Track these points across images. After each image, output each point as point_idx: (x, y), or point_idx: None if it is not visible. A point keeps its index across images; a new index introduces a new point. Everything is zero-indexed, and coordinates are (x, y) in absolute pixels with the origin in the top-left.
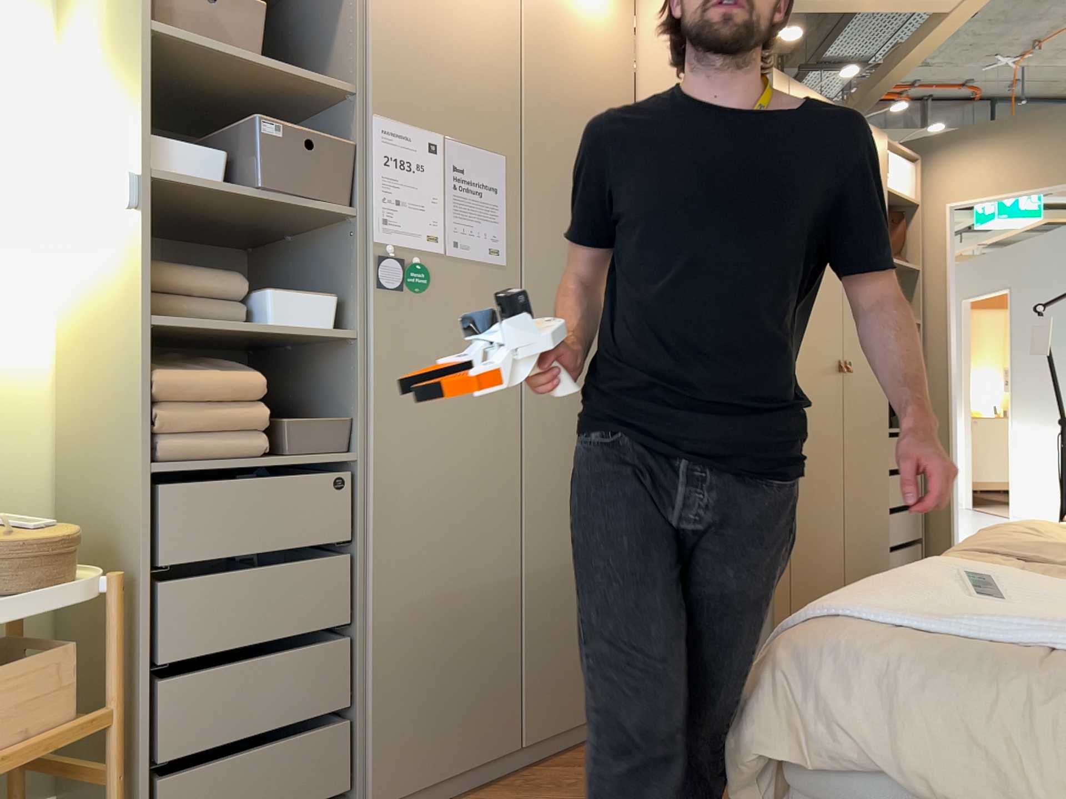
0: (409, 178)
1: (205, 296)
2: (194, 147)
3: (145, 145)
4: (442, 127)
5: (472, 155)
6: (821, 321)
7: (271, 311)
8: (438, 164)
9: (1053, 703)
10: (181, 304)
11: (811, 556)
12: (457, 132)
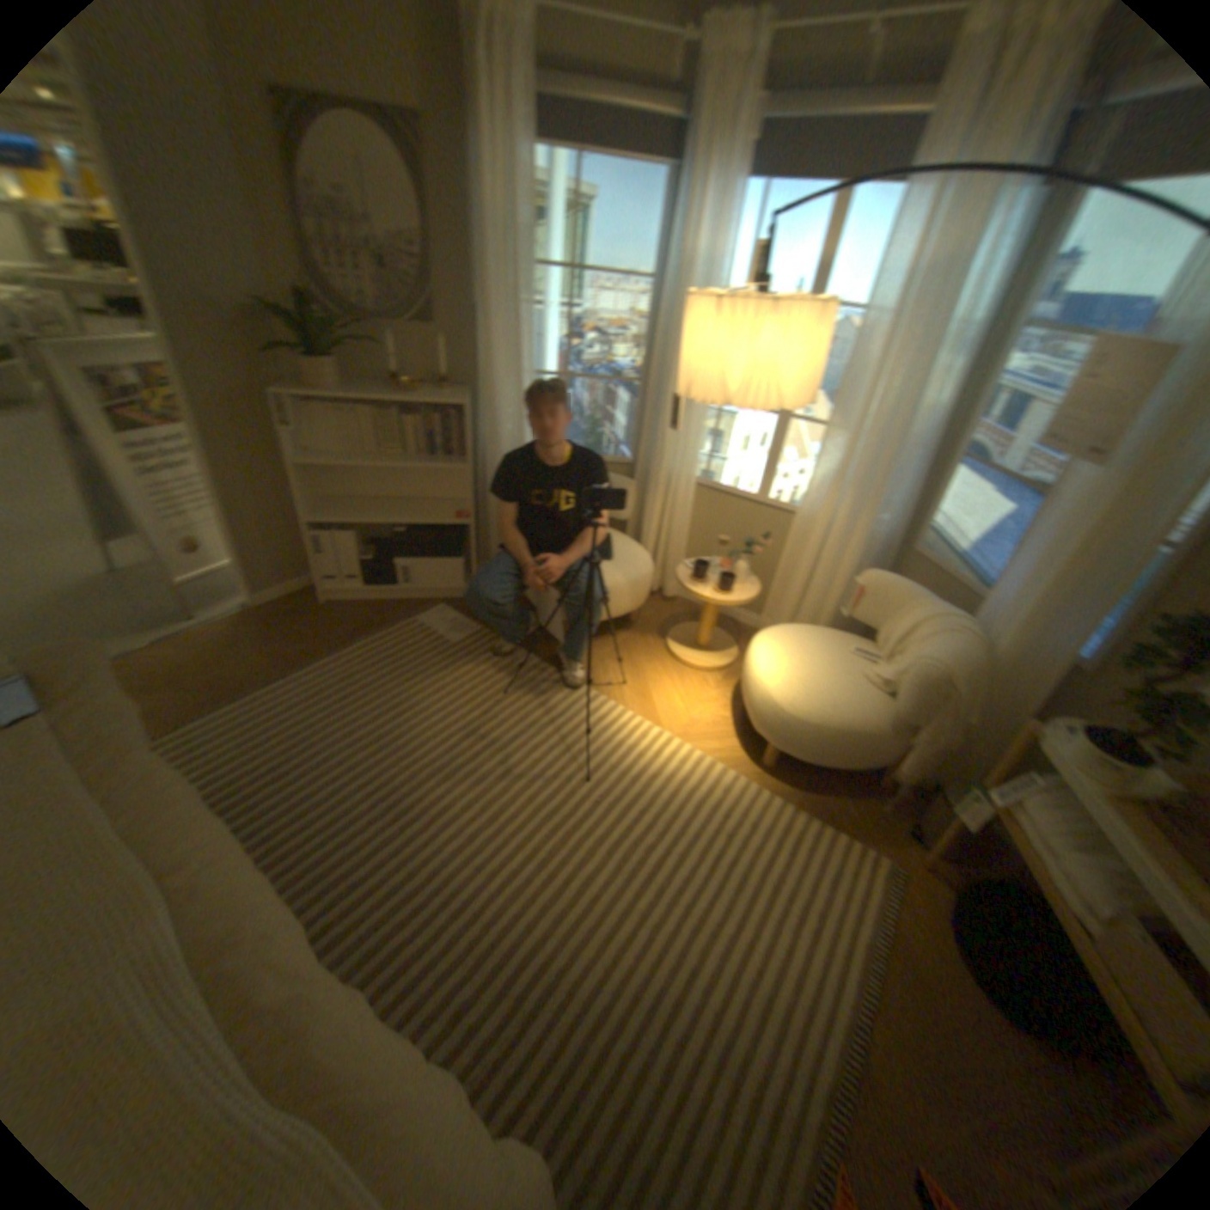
0: None
1: None
2: None
3: None
4: None
5: None
6: None
7: None
8: None
9: (307, 989)
10: None
11: None
12: None
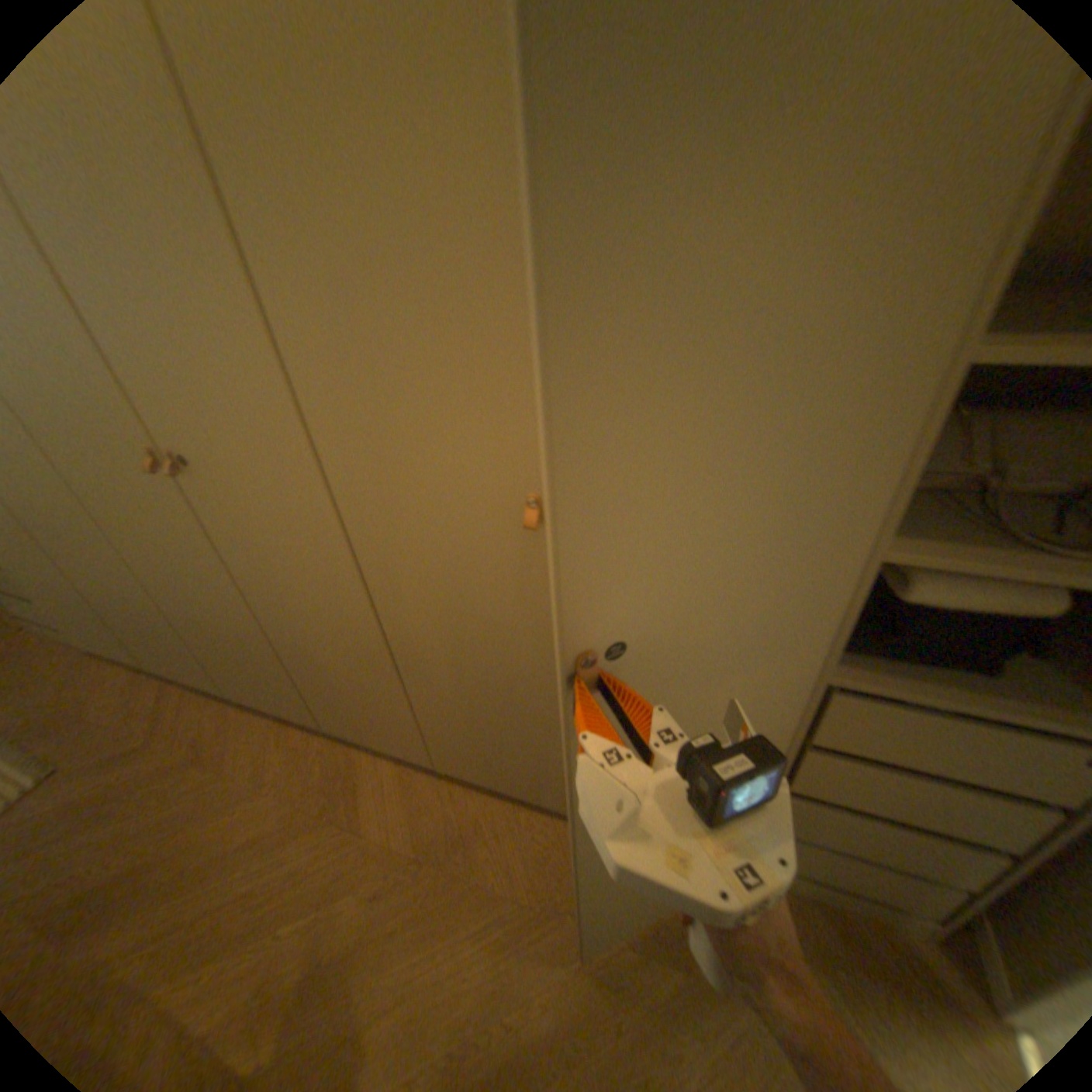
0: None
1: None
2: None
3: None
4: None
5: None
6: (415, 410)
7: None
8: None
9: None
10: None
11: (462, 735)
12: None
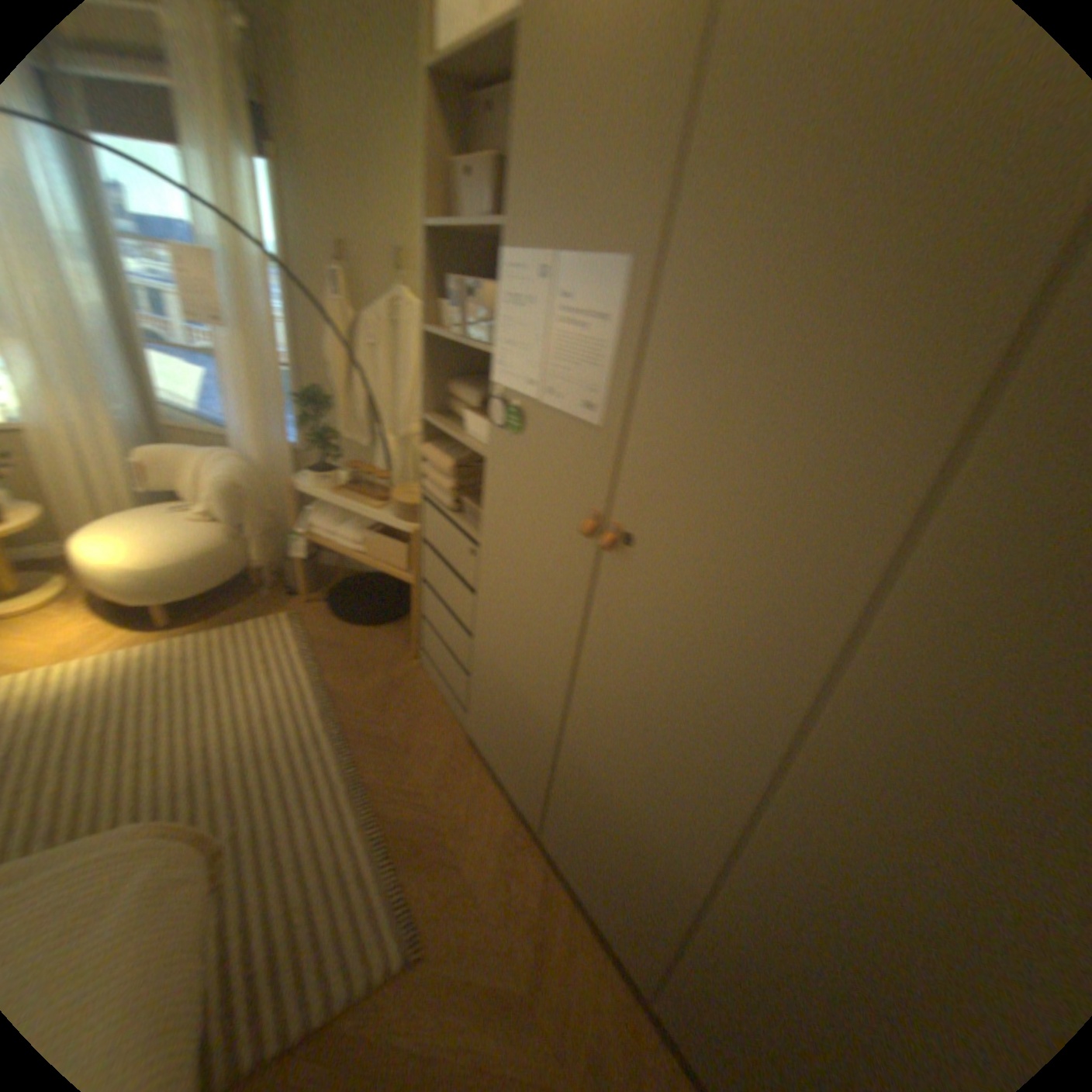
0: (520, 315)
1: (467, 406)
2: (444, 306)
3: (420, 311)
4: (556, 240)
5: (583, 271)
6: None
7: (465, 425)
8: (546, 294)
9: None
10: (460, 409)
11: None
12: (571, 240)
